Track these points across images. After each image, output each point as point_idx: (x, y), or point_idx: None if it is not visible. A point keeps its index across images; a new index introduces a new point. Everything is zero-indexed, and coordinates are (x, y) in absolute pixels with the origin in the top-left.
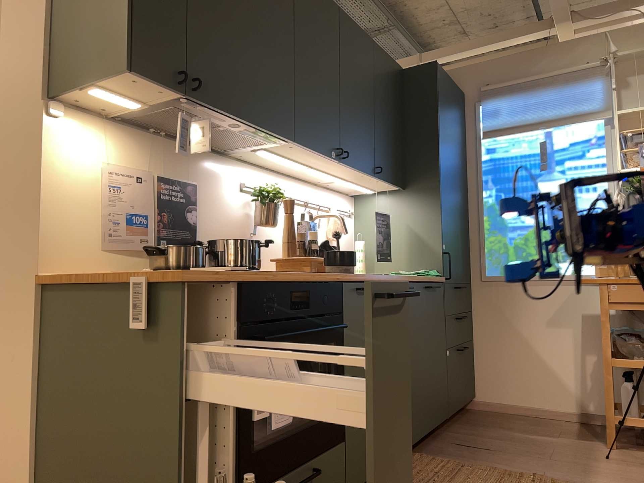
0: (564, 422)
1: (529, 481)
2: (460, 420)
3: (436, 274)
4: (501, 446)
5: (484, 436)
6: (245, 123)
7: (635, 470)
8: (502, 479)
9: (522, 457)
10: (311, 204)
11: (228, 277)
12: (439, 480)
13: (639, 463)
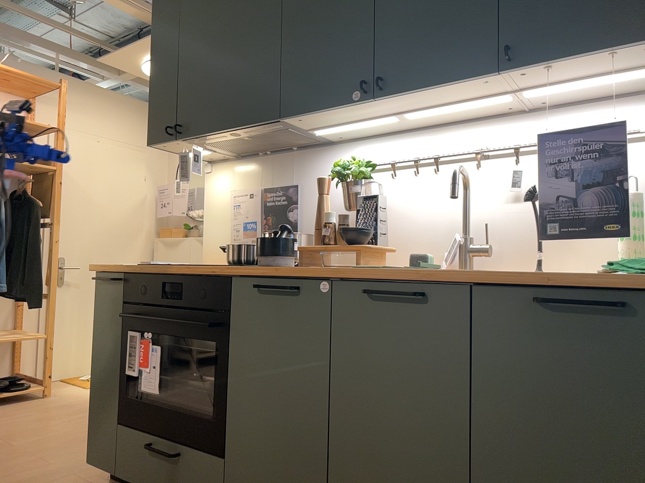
0: None
1: None
2: None
3: None
4: None
5: None
6: (229, 131)
7: None
8: None
9: None
10: (498, 153)
11: (113, 269)
12: None
13: None
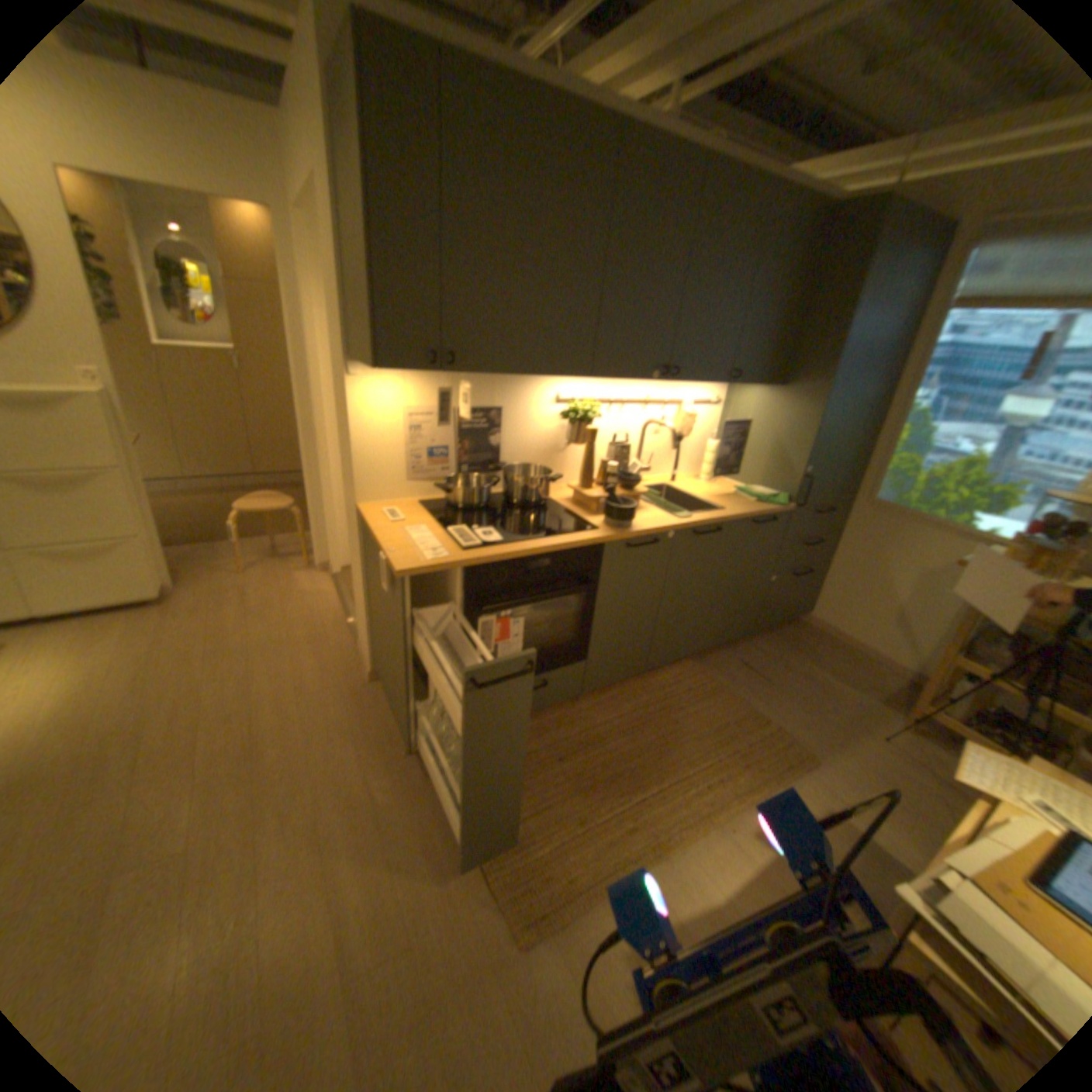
0: (891, 676)
1: (766, 735)
2: (774, 634)
3: (778, 504)
4: (784, 682)
5: (779, 663)
6: (520, 376)
7: (901, 767)
8: (743, 722)
9: (791, 704)
10: (652, 402)
11: (448, 568)
12: (685, 700)
13: (917, 763)
